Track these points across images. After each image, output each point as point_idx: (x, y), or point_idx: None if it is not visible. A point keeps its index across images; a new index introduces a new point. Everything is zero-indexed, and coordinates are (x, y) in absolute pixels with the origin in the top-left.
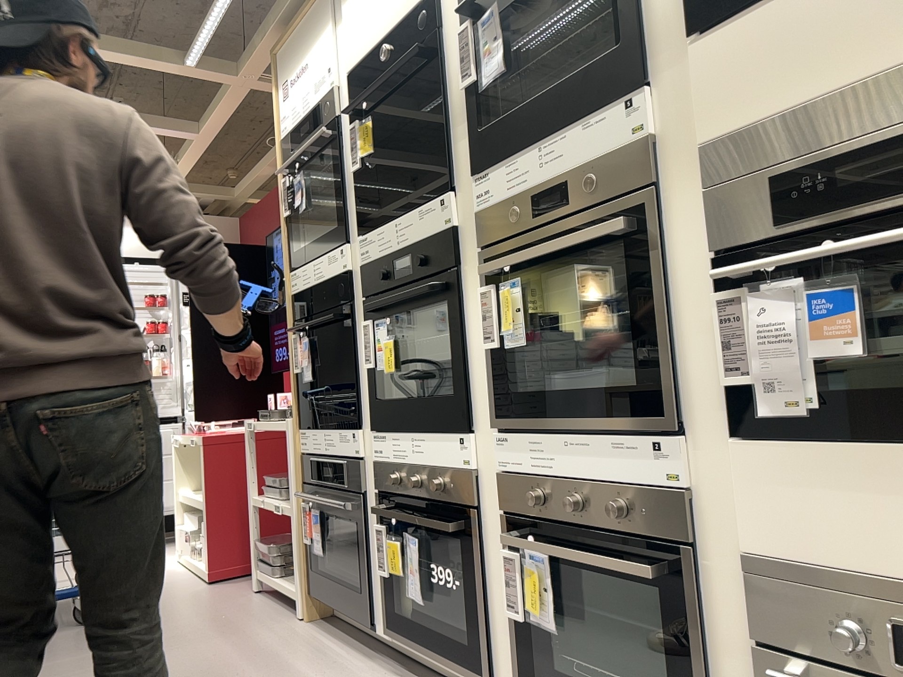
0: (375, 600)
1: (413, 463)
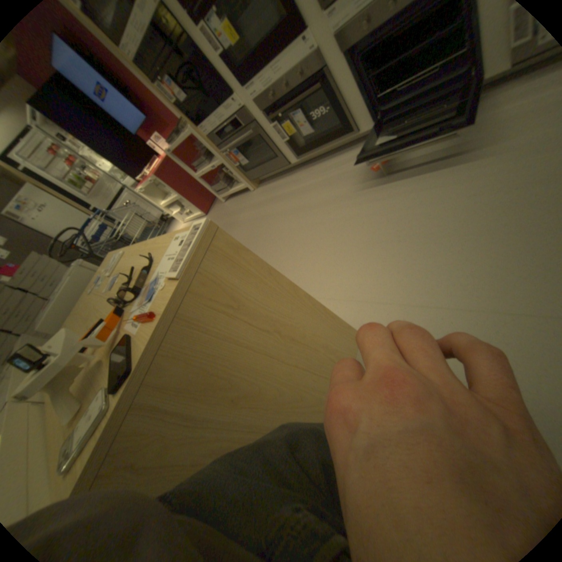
0: (285, 153)
1: (278, 76)
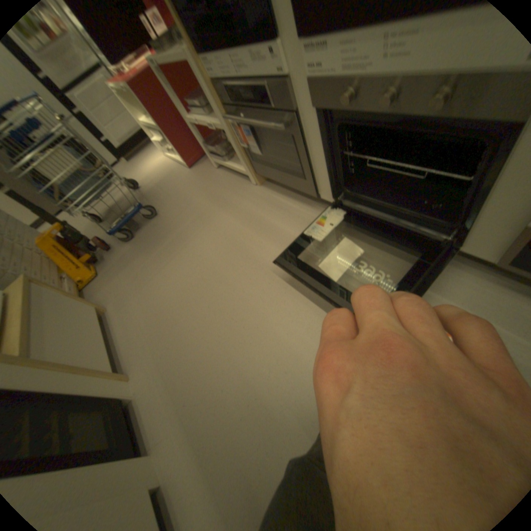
0: (318, 182)
1: (384, 70)
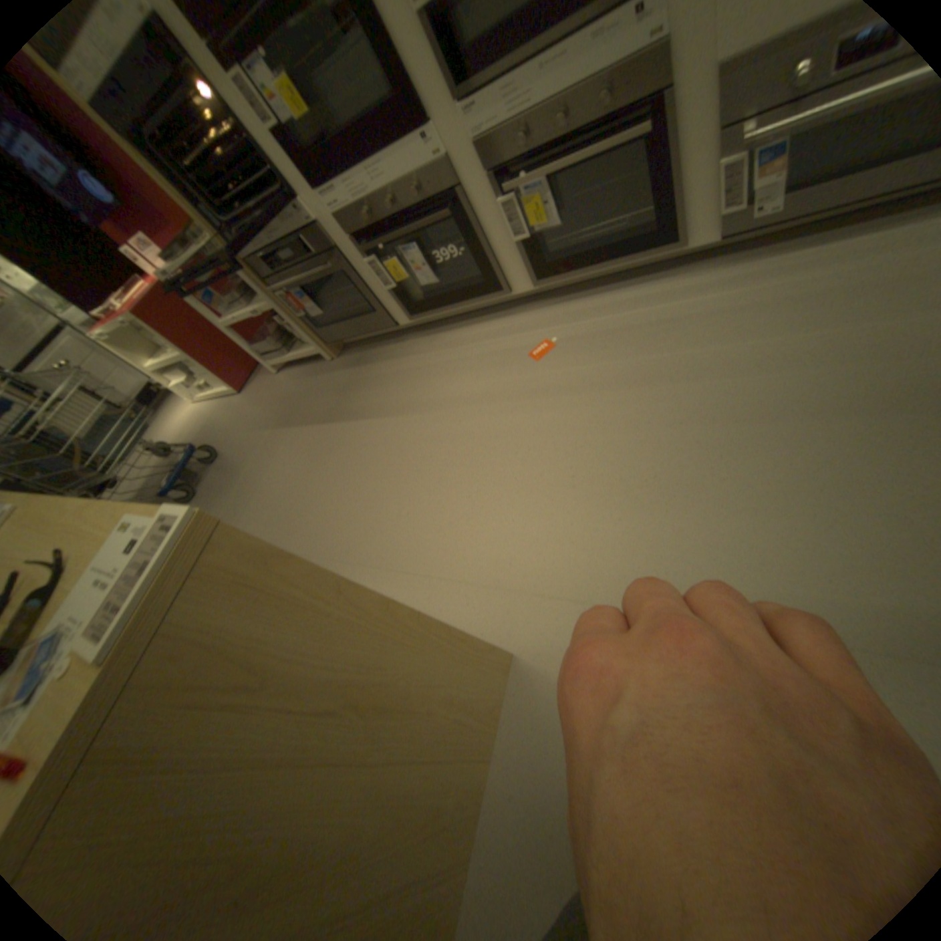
0: (388, 308)
1: (377, 187)
